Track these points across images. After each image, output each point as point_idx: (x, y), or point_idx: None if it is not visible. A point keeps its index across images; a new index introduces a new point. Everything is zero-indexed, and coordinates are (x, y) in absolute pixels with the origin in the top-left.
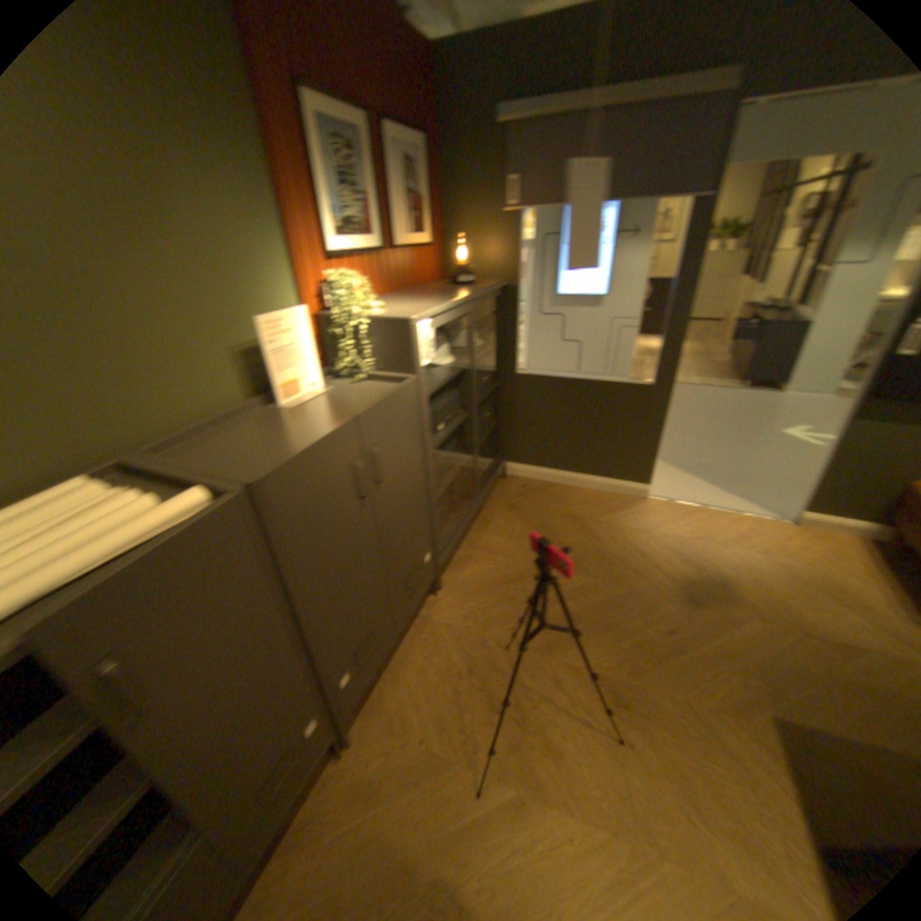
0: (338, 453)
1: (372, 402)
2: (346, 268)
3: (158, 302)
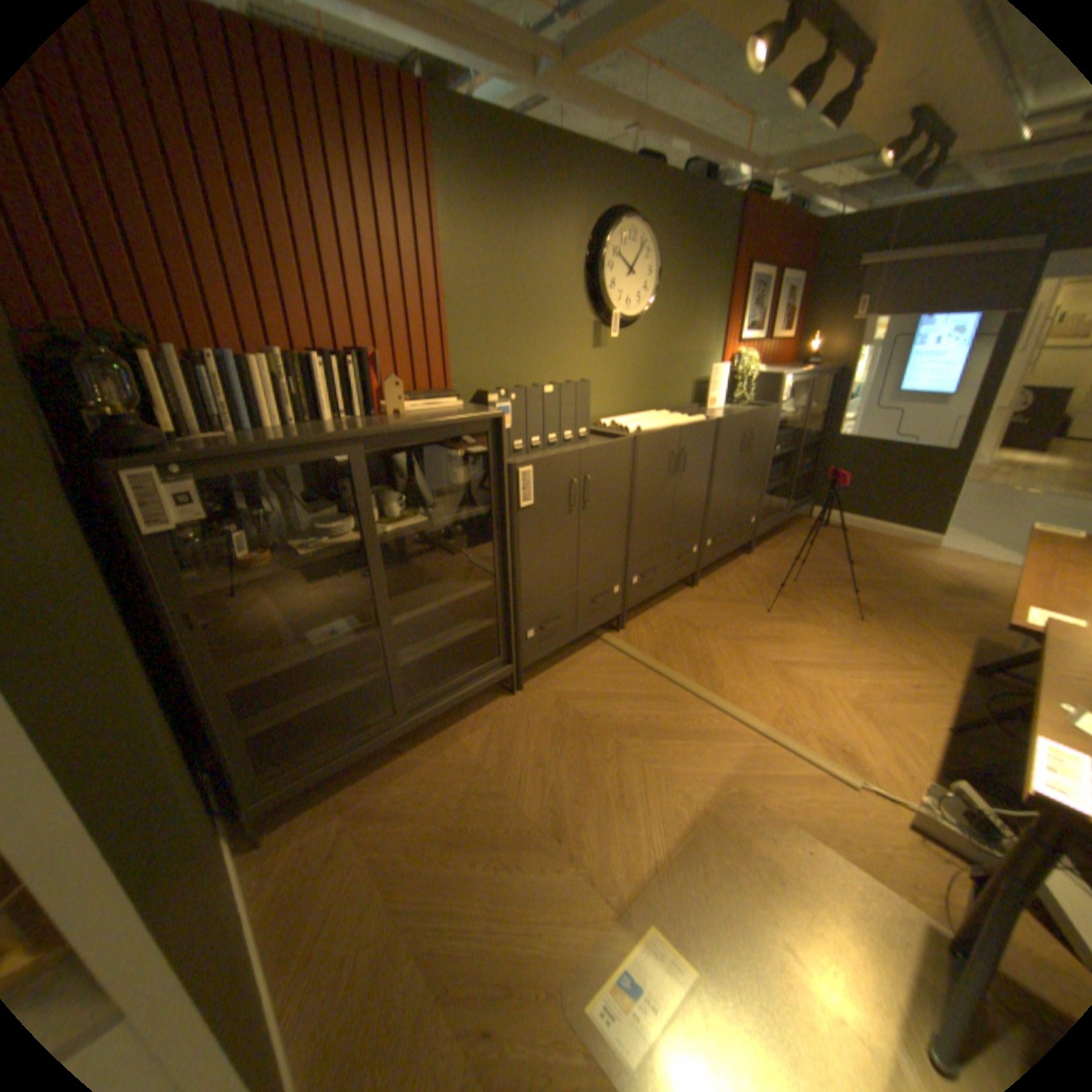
0: (741, 424)
1: (756, 409)
2: (747, 349)
3: (681, 356)
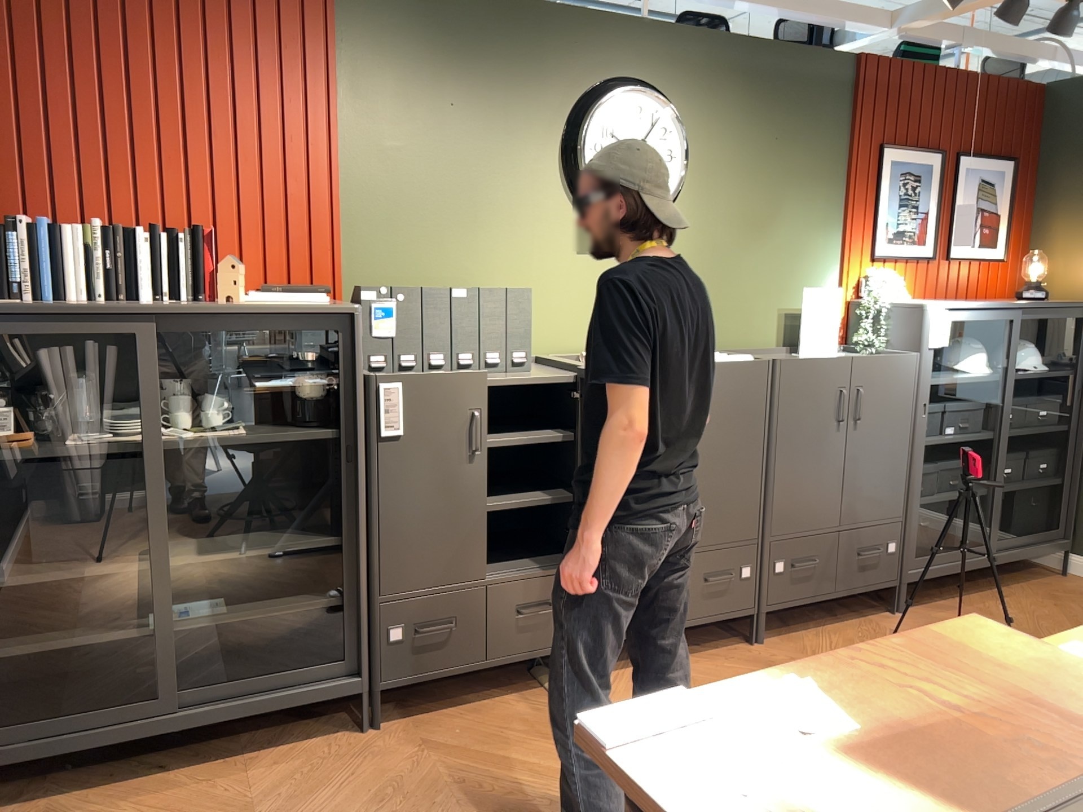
0: (829, 374)
1: (868, 356)
2: (883, 269)
3: (750, 273)
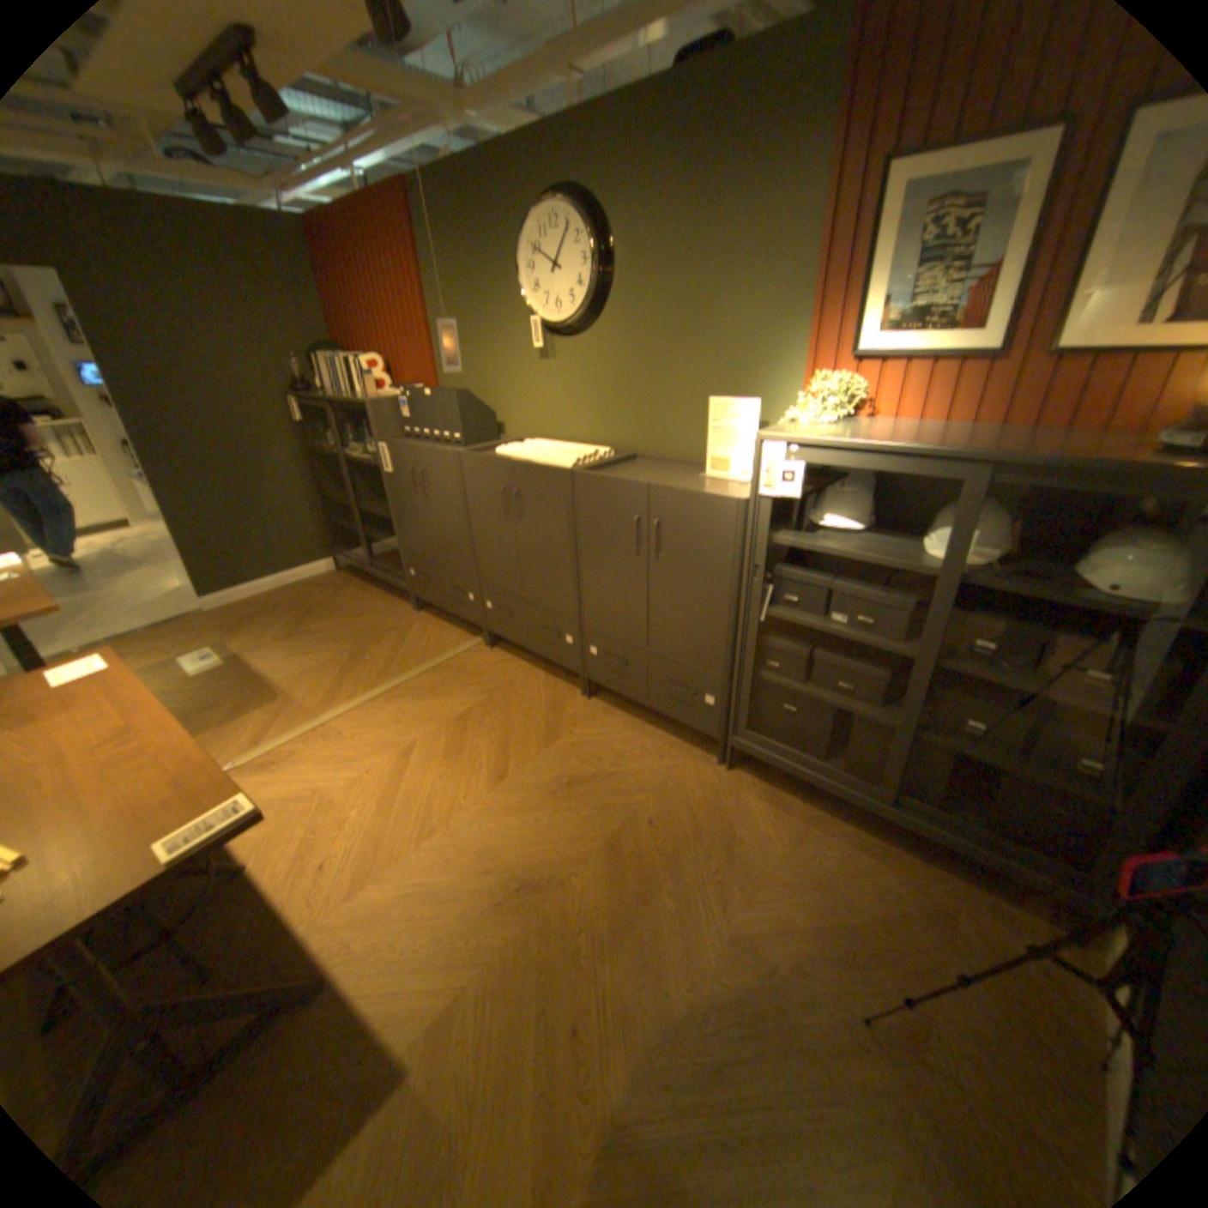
0: (622, 496)
1: (676, 487)
2: (845, 373)
3: (683, 377)
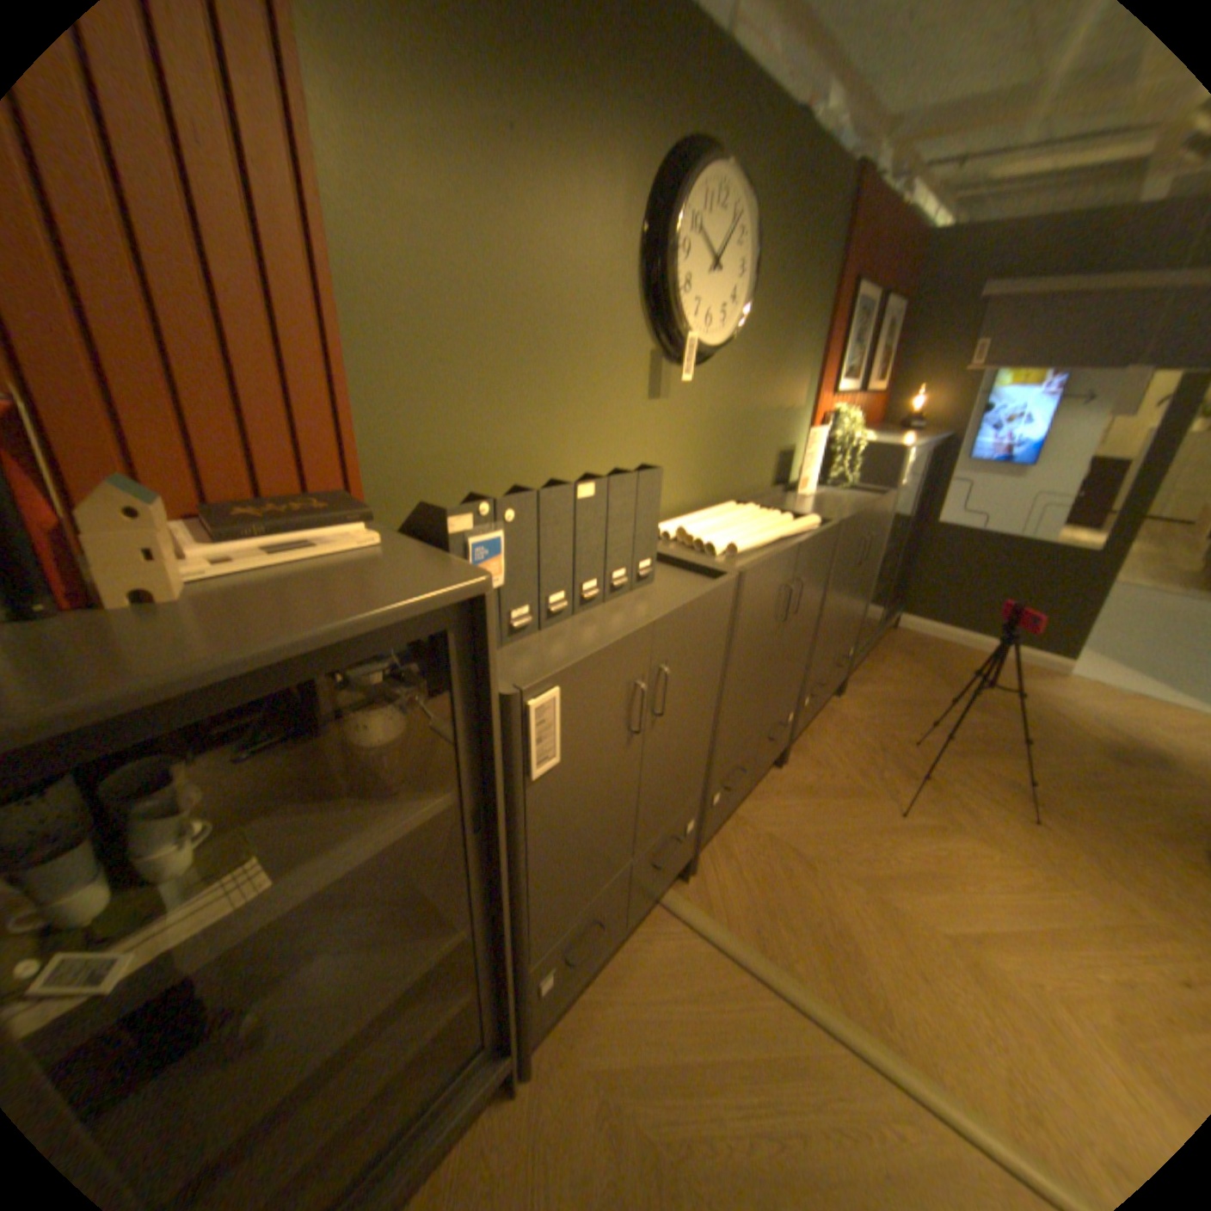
0: (861, 524)
1: (875, 499)
2: (846, 404)
3: (767, 413)
